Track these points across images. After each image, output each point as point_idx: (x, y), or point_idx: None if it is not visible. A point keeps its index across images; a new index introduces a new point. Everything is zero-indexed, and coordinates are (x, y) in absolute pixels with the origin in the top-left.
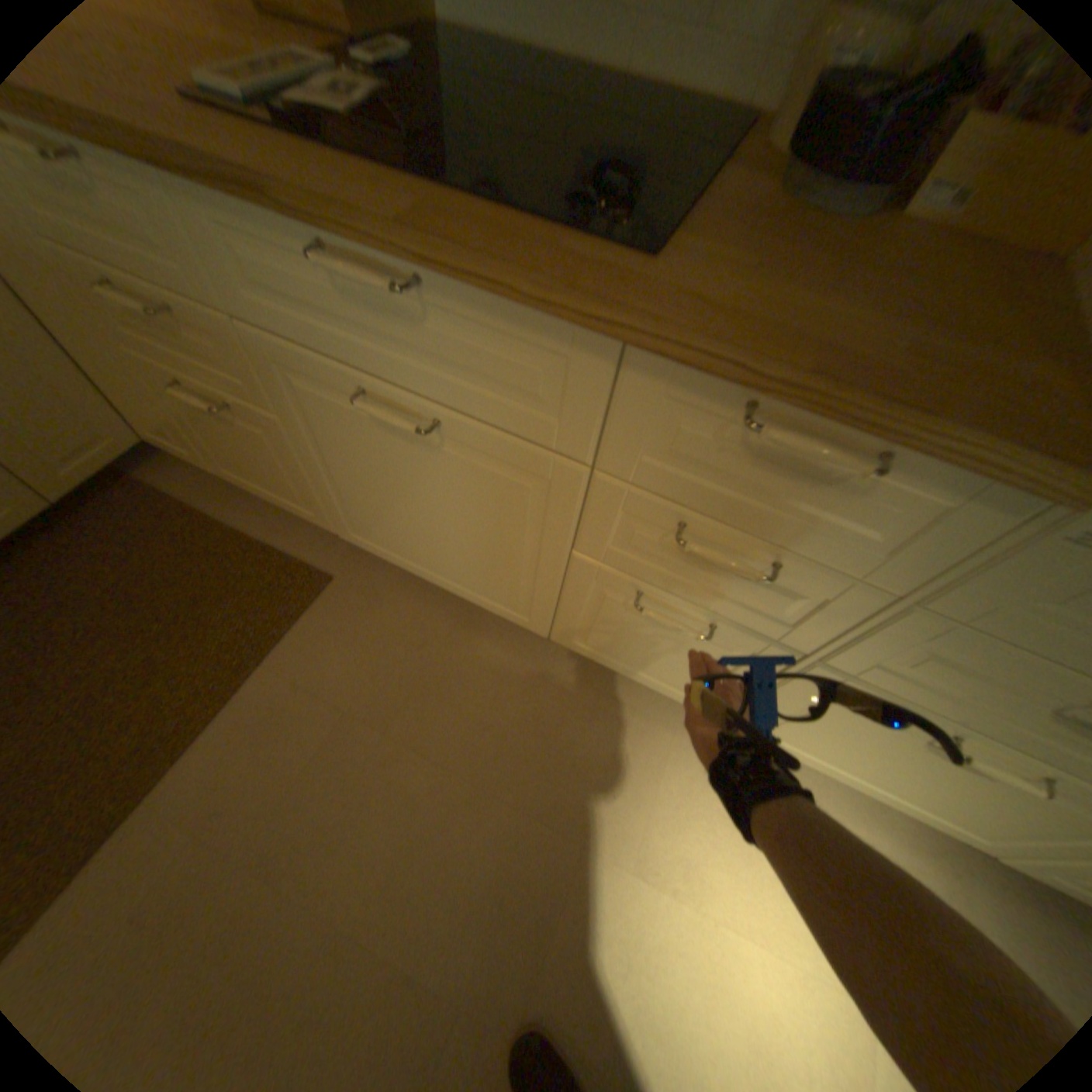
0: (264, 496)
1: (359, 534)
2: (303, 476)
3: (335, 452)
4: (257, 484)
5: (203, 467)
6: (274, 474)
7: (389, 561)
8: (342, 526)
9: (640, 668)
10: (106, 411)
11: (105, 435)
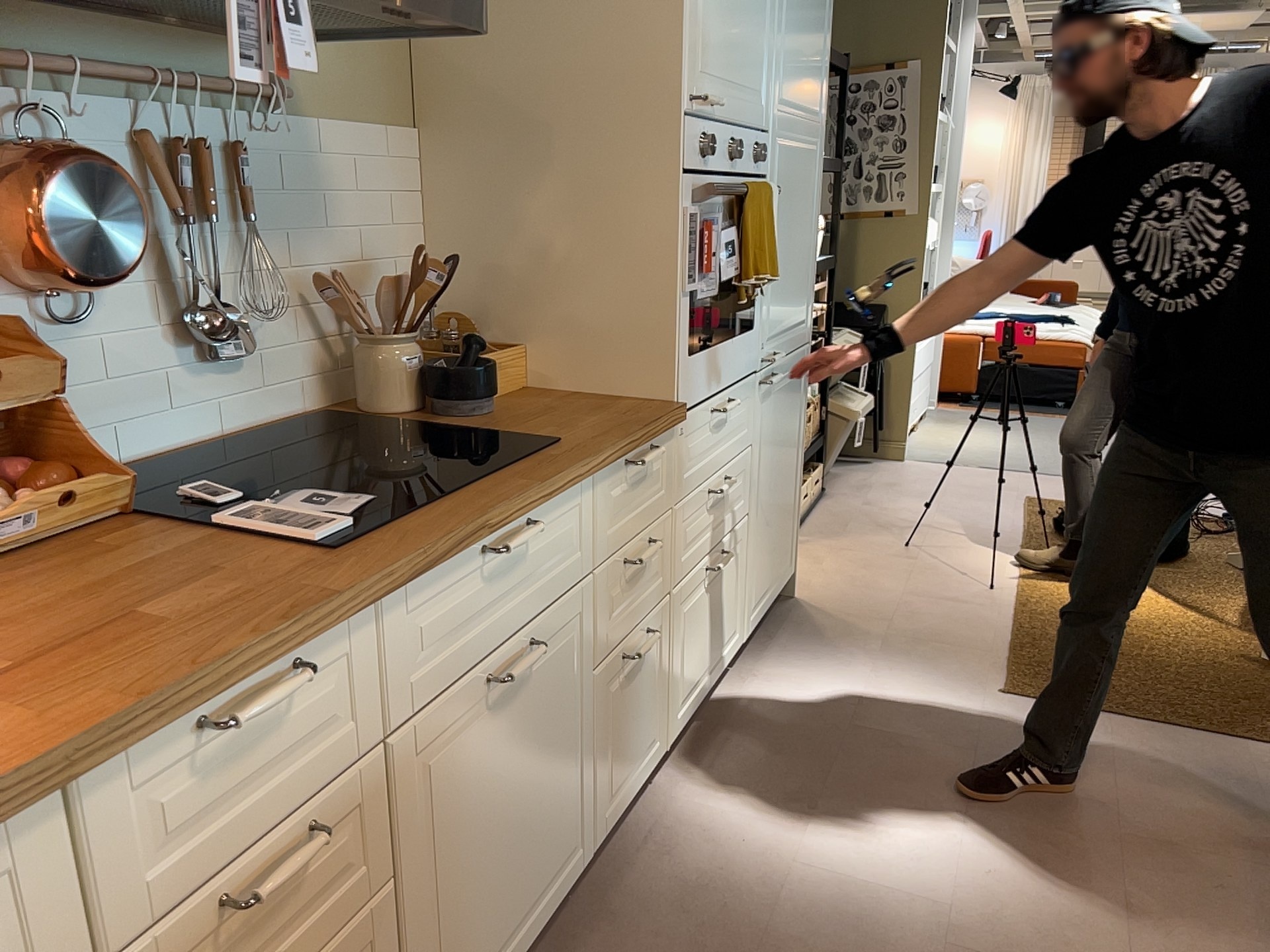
0: None
1: None
2: None
3: (445, 837)
4: None
5: None
6: None
7: None
8: None
9: (634, 763)
10: None
11: None
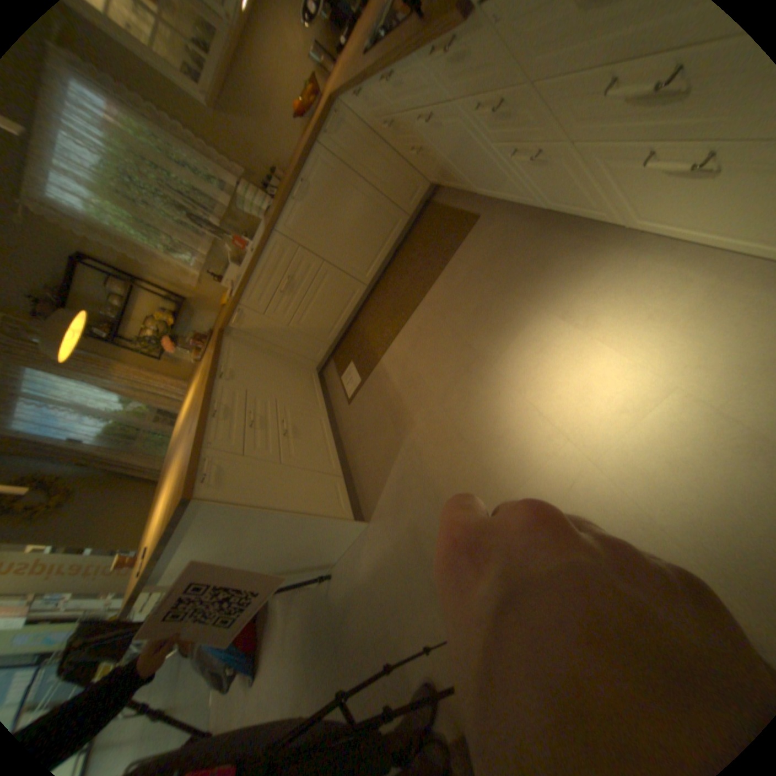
0: (457, 184)
1: (477, 184)
2: (450, 164)
3: (440, 145)
4: (452, 179)
5: (443, 182)
6: (448, 169)
7: (493, 194)
8: (472, 184)
9: (575, 201)
10: (418, 172)
11: (420, 183)
